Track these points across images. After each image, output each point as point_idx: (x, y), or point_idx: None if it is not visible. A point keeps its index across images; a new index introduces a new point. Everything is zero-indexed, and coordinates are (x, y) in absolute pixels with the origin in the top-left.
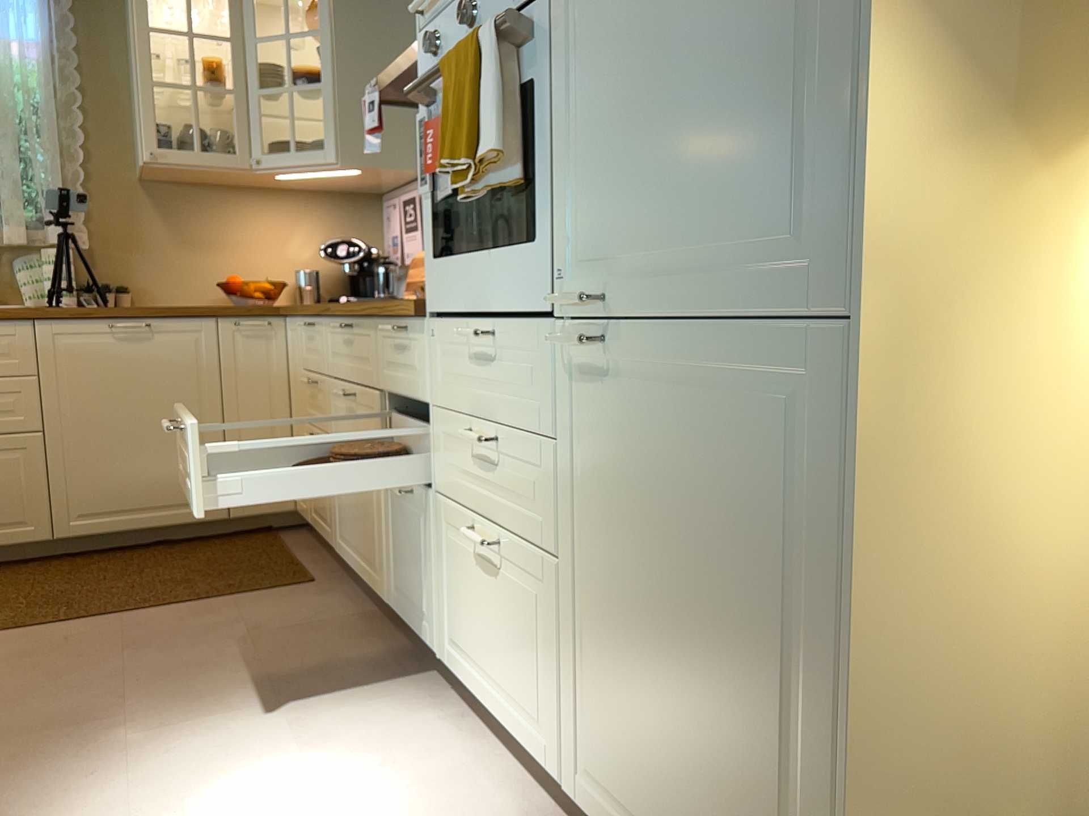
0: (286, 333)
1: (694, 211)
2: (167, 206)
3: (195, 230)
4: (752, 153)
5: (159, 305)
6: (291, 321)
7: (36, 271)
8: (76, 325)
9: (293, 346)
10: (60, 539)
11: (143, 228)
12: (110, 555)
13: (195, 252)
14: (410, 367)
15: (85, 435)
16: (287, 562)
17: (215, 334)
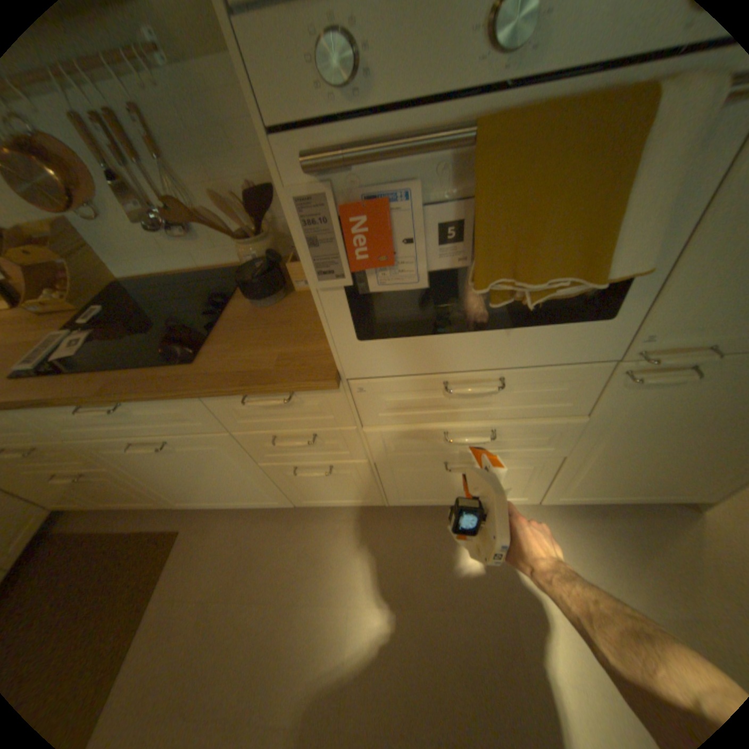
0: None
1: None
2: None
3: None
4: None
5: None
6: None
7: None
8: None
9: None
10: None
11: None
12: None
13: None
14: (301, 413)
15: None
16: (124, 541)
17: None
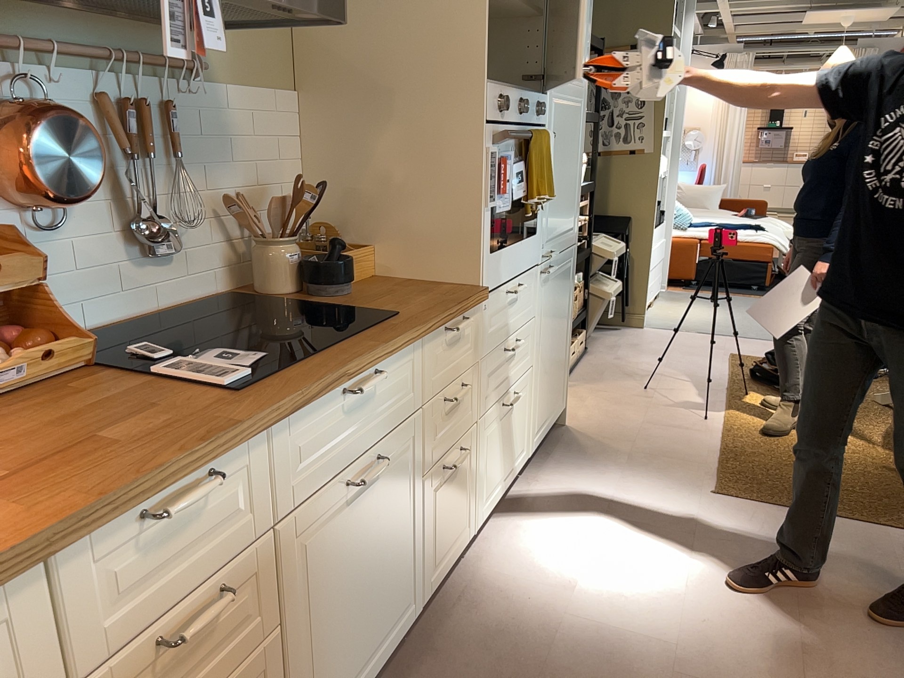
0: None
1: (564, 220)
2: None
3: None
4: (570, 206)
5: None
6: None
7: None
8: None
9: None
10: None
11: None
12: None
13: None
14: (461, 350)
15: None
16: None
17: None
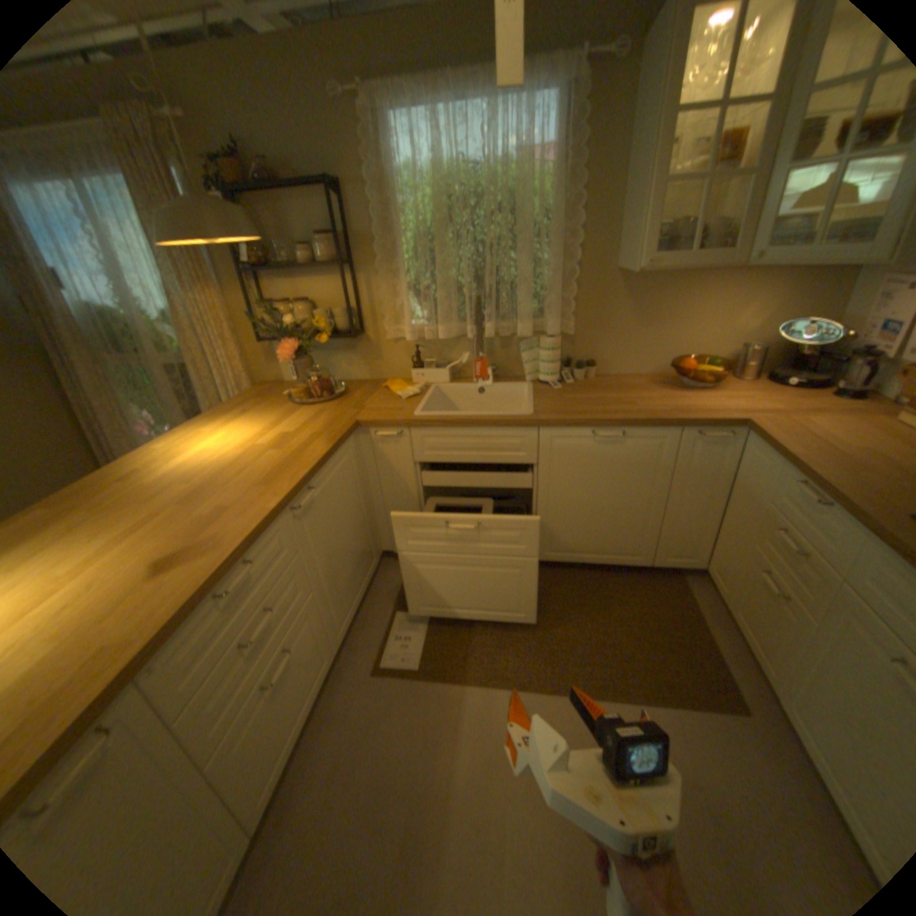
0: (749, 444)
1: None
2: (638, 288)
3: (656, 308)
4: None
5: (615, 373)
6: (767, 446)
7: (534, 351)
8: (568, 430)
9: (760, 468)
10: (539, 560)
11: (614, 310)
12: (566, 572)
13: (653, 328)
14: None
15: (563, 504)
16: (711, 653)
17: (679, 441)
